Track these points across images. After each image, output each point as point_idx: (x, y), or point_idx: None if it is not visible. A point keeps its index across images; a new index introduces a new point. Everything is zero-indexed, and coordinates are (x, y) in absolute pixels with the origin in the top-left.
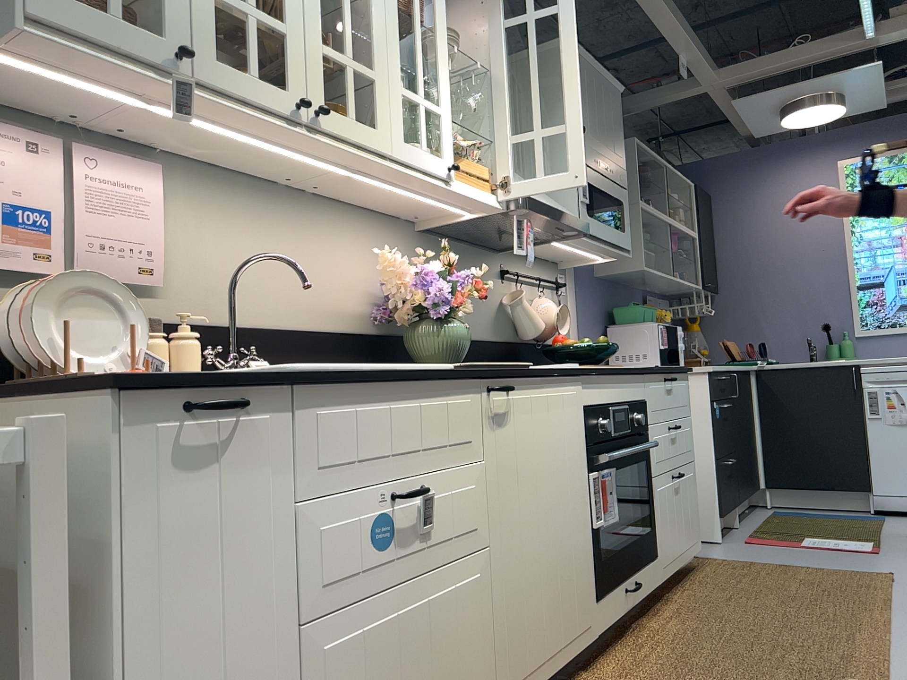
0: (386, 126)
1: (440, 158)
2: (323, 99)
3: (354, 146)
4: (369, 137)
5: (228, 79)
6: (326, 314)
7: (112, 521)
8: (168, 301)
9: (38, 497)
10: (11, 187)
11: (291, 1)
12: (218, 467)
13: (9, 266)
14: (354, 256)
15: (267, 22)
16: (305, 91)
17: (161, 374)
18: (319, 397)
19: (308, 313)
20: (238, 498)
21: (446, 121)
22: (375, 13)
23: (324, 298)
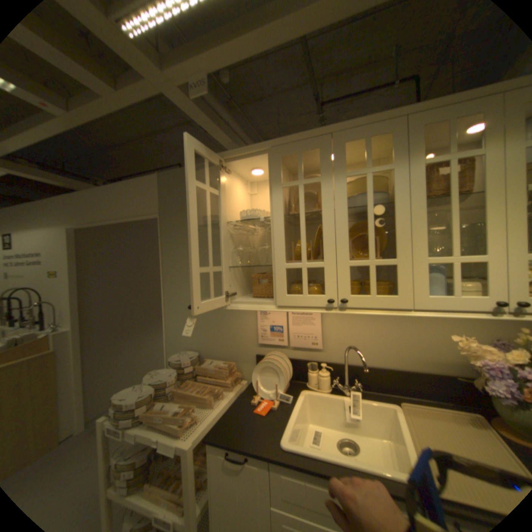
0: (408, 291)
1: (483, 298)
2: (350, 291)
3: (379, 308)
4: (389, 303)
5: (292, 301)
6: (425, 364)
7: (209, 479)
8: (326, 354)
9: (184, 469)
10: (271, 320)
11: (327, 248)
12: (238, 480)
13: (273, 343)
14: (455, 329)
15: (312, 266)
16: (336, 291)
17: (226, 439)
18: (284, 471)
19: (410, 362)
20: (246, 494)
21: (495, 264)
22: (398, 220)
23: (424, 355)
